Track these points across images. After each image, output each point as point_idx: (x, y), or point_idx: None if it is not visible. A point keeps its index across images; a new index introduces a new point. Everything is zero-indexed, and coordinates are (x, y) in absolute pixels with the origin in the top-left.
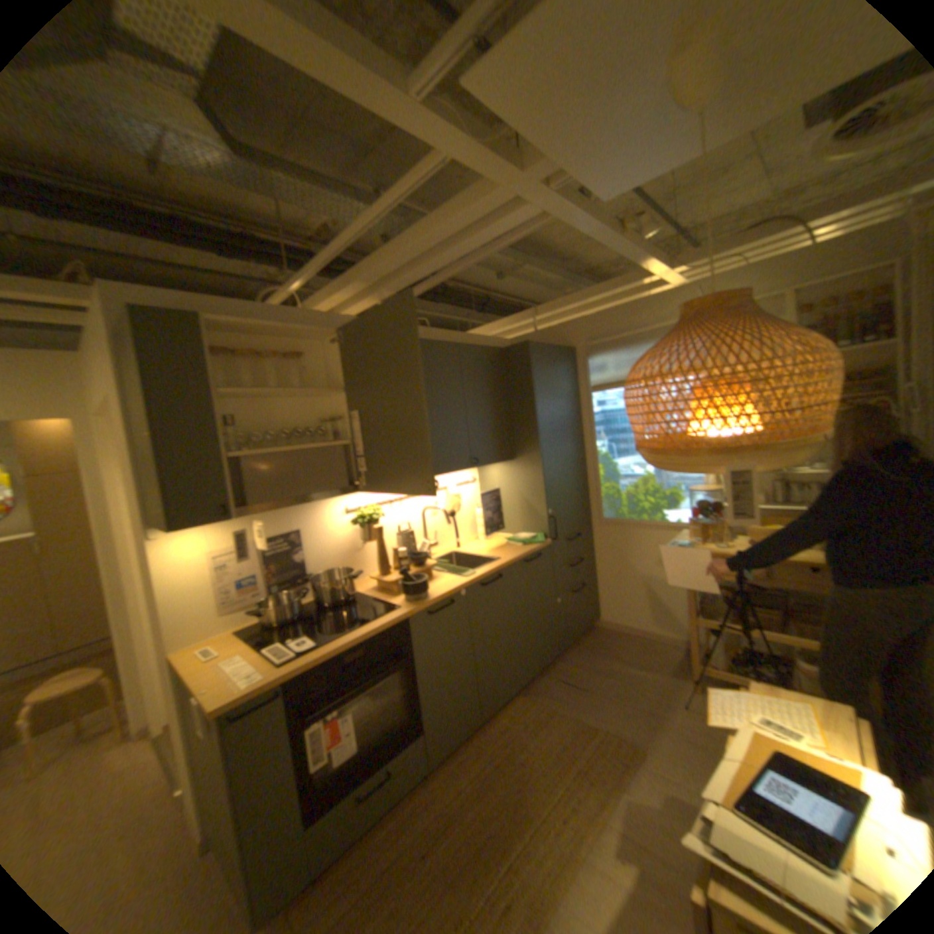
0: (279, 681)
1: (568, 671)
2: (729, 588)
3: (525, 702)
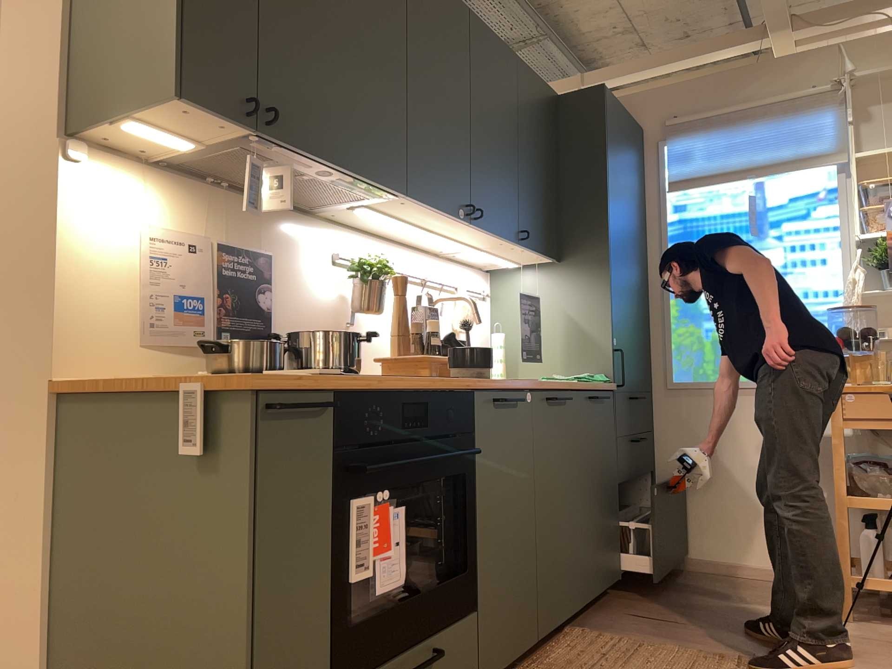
0: (336, 382)
1: (635, 604)
2: (880, 462)
3: (588, 632)
